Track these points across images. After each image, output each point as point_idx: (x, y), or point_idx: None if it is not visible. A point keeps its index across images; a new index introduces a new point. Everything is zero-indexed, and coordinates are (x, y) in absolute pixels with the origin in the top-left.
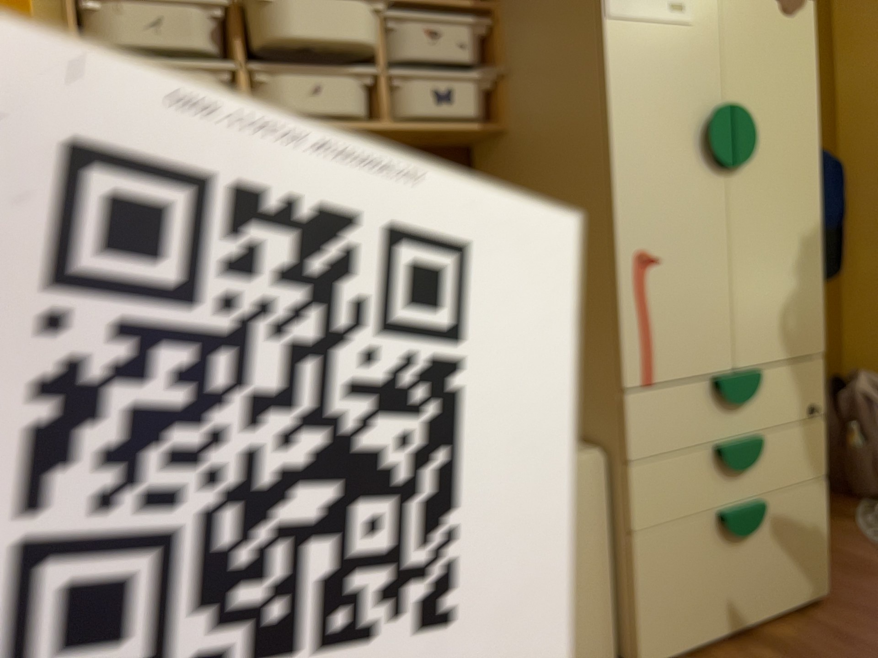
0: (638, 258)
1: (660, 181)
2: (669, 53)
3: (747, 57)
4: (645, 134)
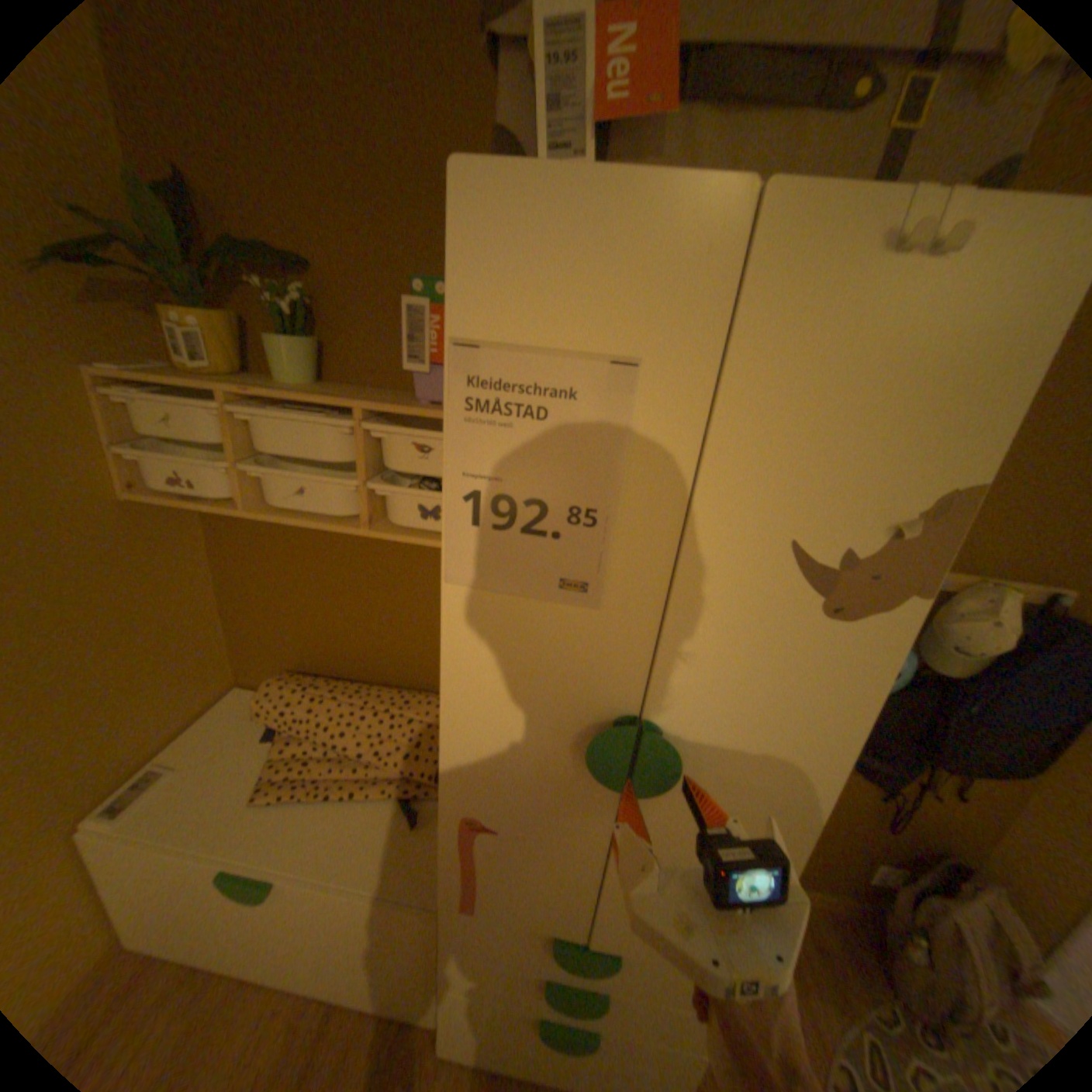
0: (466, 822)
1: (508, 767)
2: (548, 640)
3: (708, 668)
4: (491, 719)
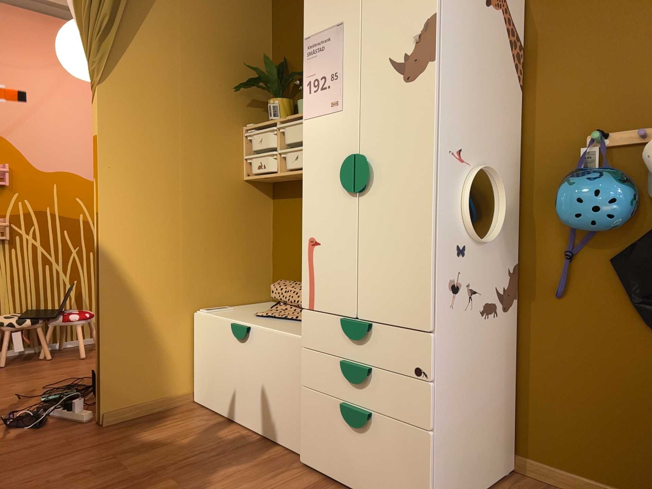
0: (309, 240)
1: (321, 200)
2: (329, 130)
3: (375, 121)
4: (316, 175)
